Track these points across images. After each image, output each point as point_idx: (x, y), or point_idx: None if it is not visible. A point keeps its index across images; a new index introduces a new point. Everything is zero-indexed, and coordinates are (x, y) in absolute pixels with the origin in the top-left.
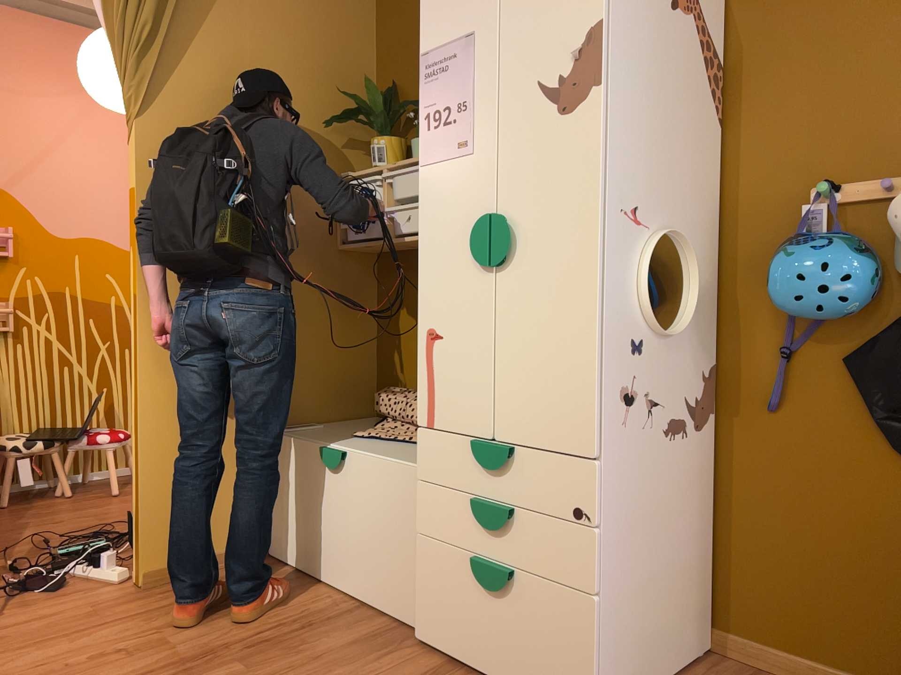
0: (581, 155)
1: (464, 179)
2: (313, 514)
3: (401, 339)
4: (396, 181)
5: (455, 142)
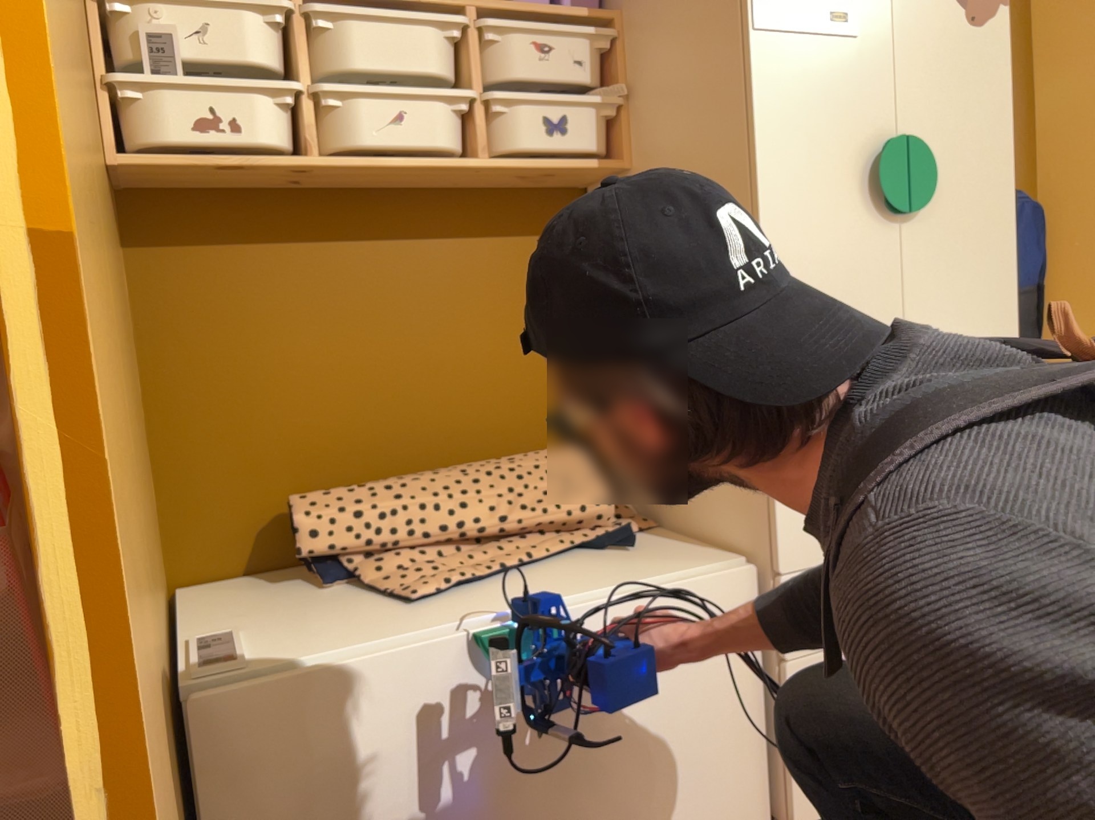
0: (995, 84)
1: (845, 75)
2: (442, 807)
3: (249, 392)
4: (343, 32)
5: (828, 10)
